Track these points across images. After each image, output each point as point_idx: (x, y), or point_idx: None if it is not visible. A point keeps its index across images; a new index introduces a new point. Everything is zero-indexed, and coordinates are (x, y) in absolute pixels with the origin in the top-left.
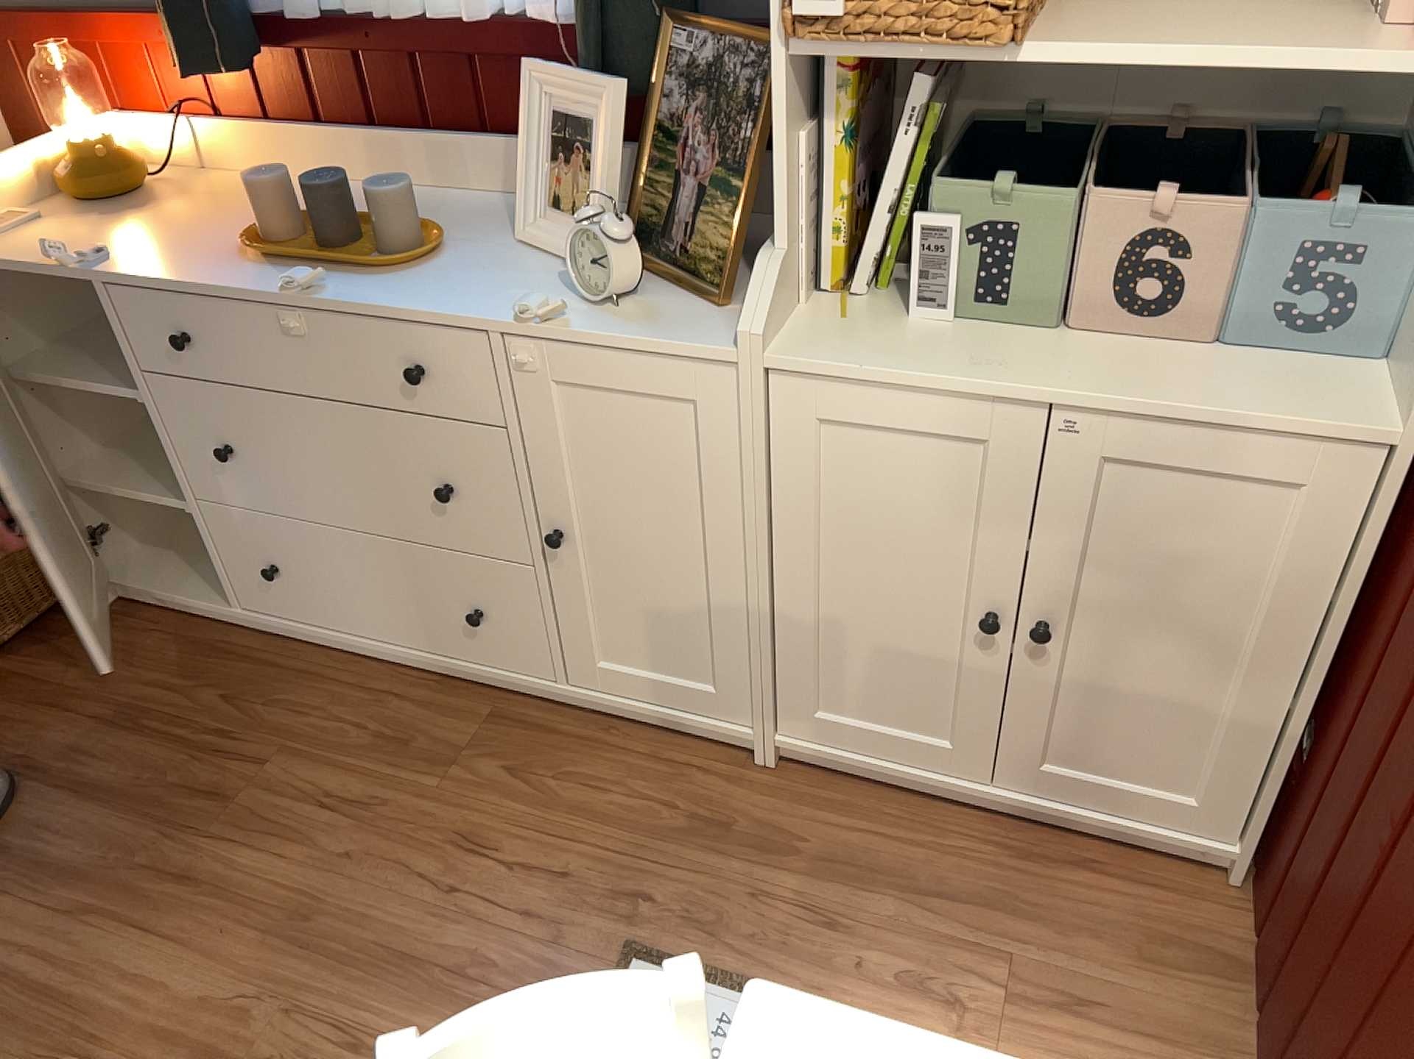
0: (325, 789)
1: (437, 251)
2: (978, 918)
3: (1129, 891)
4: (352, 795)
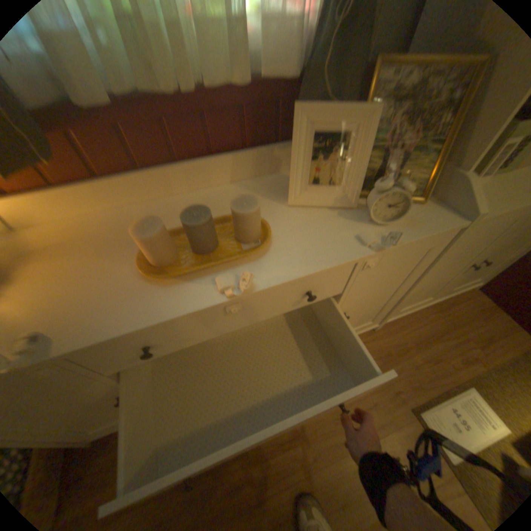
0: (278, 448)
1: (268, 225)
2: (458, 335)
3: (469, 306)
4: (289, 441)
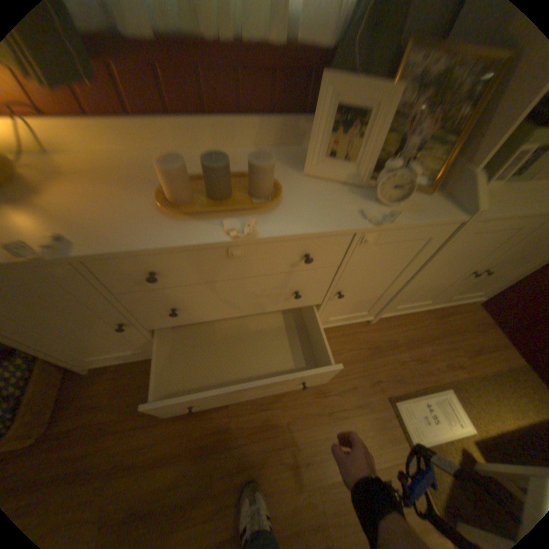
0: (257, 408)
1: (280, 188)
2: (449, 343)
3: (466, 318)
4: (268, 404)
